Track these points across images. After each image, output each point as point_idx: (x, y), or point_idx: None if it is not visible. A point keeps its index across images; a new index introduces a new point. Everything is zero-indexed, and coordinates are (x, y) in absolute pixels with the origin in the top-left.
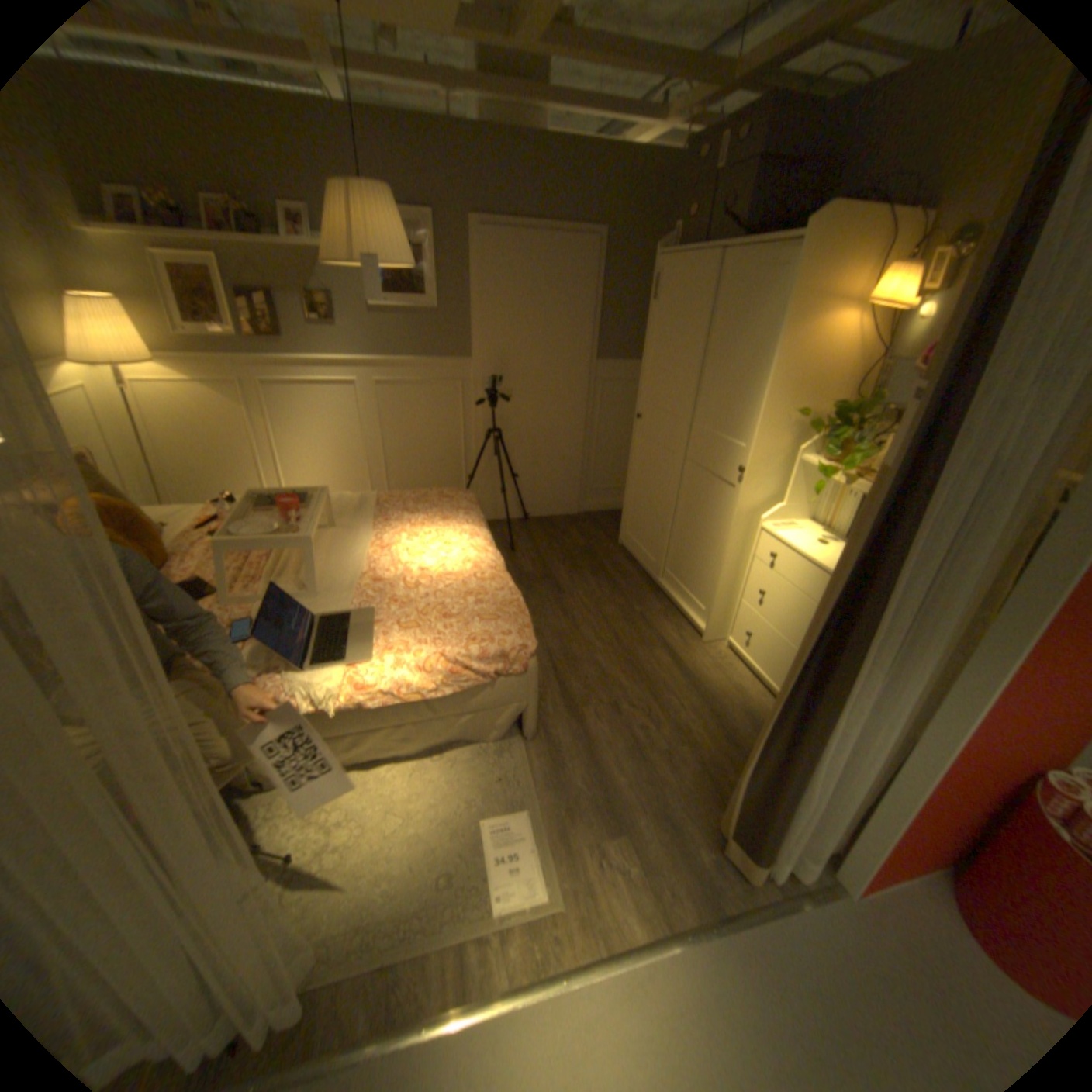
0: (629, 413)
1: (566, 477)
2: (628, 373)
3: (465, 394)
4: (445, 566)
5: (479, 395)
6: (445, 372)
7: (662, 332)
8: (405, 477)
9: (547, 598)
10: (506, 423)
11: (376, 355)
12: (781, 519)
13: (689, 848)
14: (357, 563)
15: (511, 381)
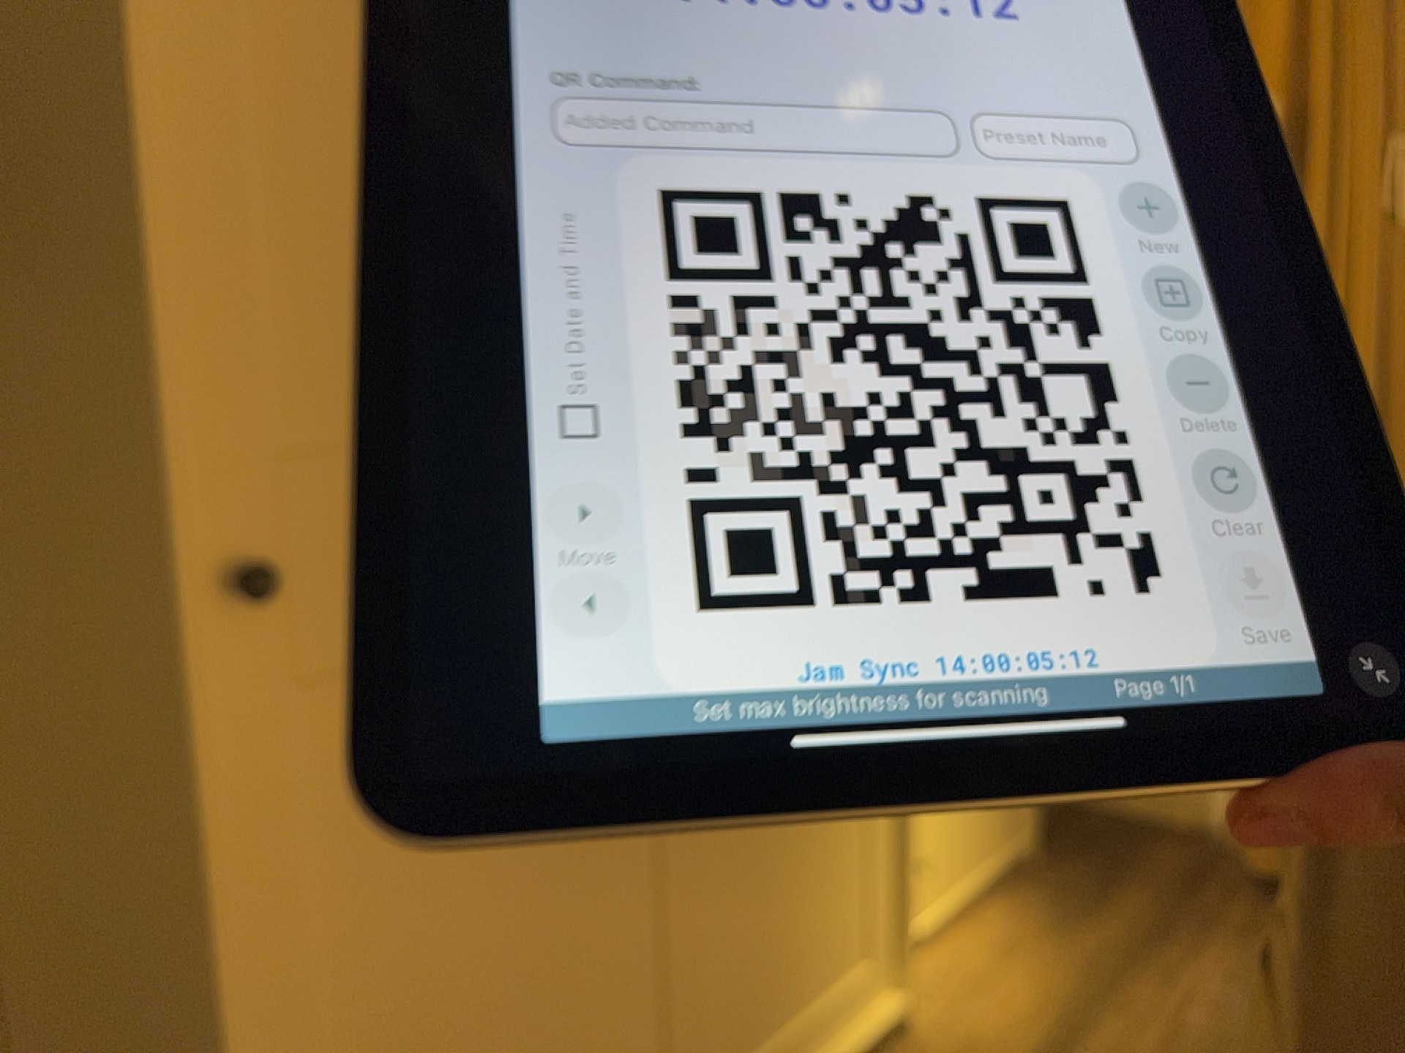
0: None
1: None
2: None
3: None
4: None
5: None
6: None
7: None
8: None
9: None
10: None
11: None
12: None
13: None
14: None
15: None
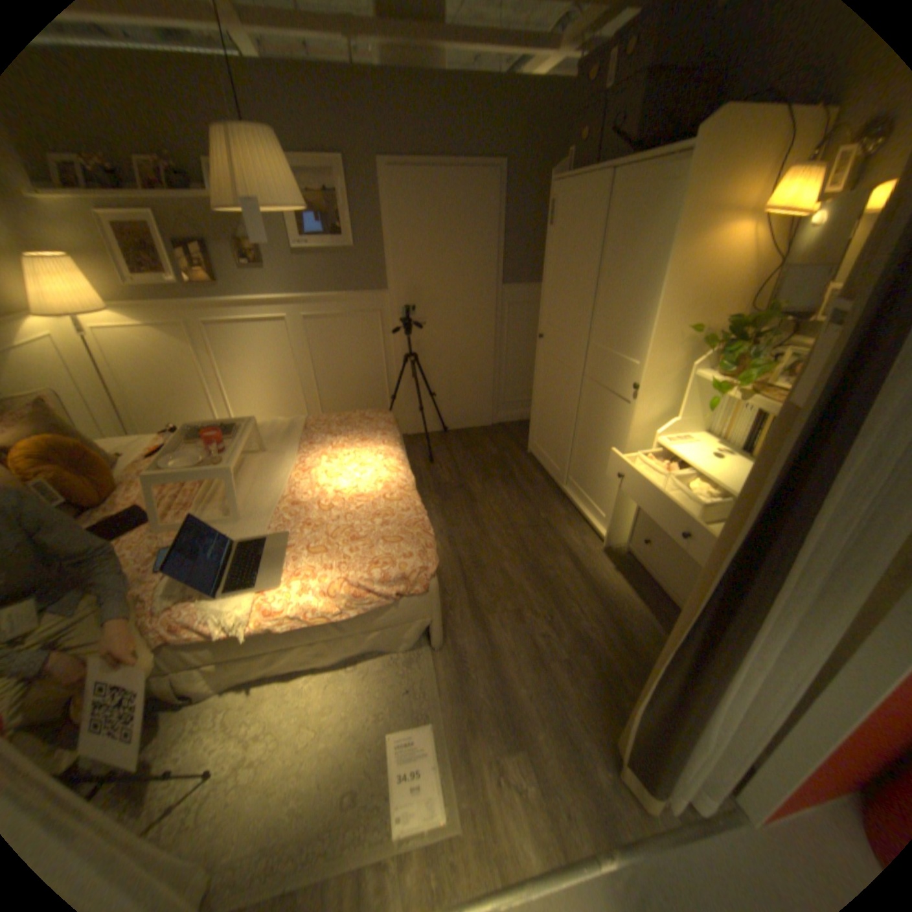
0: (534, 332)
1: (479, 393)
2: (532, 295)
3: (383, 323)
4: (357, 487)
5: (396, 323)
6: (364, 304)
7: (559, 255)
8: (336, 400)
9: (460, 507)
10: (422, 347)
11: (301, 293)
12: (677, 432)
13: (586, 766)
14: (278, 488)
15: (424, 309)
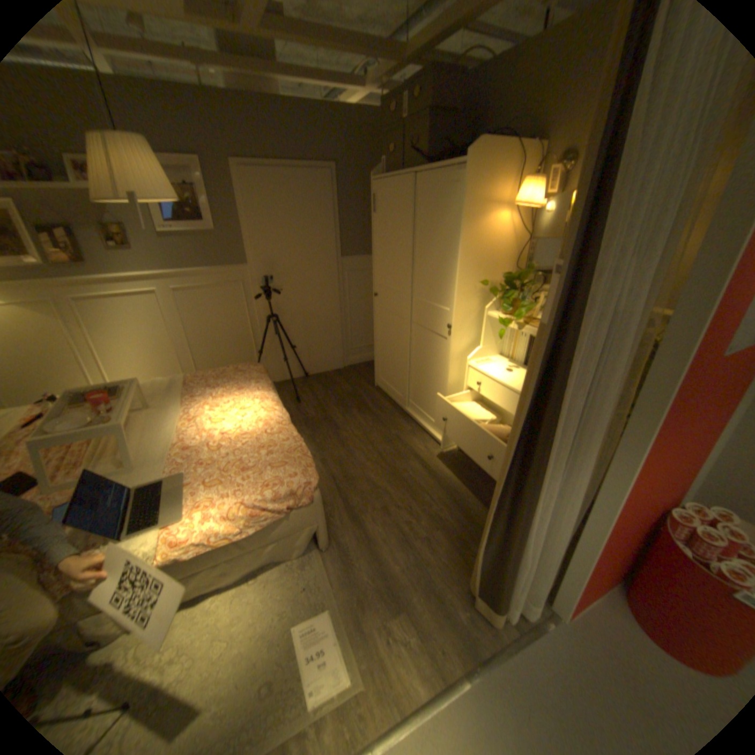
0: (370, 292)
1: (331, 343)
2: (365, 265)
3: (246, 292)
4: (241, 427)
5: (257, 291)
6: (228, 277)
7: (383, 234)
8: (208, 358)
9: (327, 434)
10: (281, 309)
11: (169, 269)
12: (480, 357)
13: (450, 612)
14: (167, 437)
15: (280, 278)
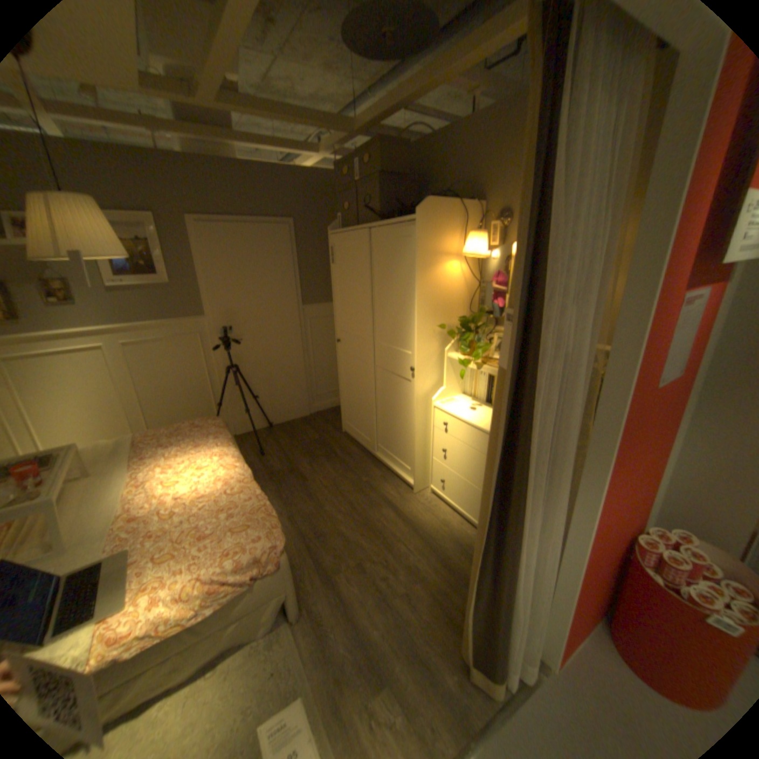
0: (333, 337)
1: (296, 389)
2: (326, 311)
3: (204, 342)
4: (197, 489)
5: (215, 341)
6: (183, 328)
7: (342, 283)
8: (161, 414)
9: (294, 487)
10: (241, 359)
11: (118, 323)
12: (444, 396)
13: (436, 678)
14: (110, 508)
15: (239, 328)
